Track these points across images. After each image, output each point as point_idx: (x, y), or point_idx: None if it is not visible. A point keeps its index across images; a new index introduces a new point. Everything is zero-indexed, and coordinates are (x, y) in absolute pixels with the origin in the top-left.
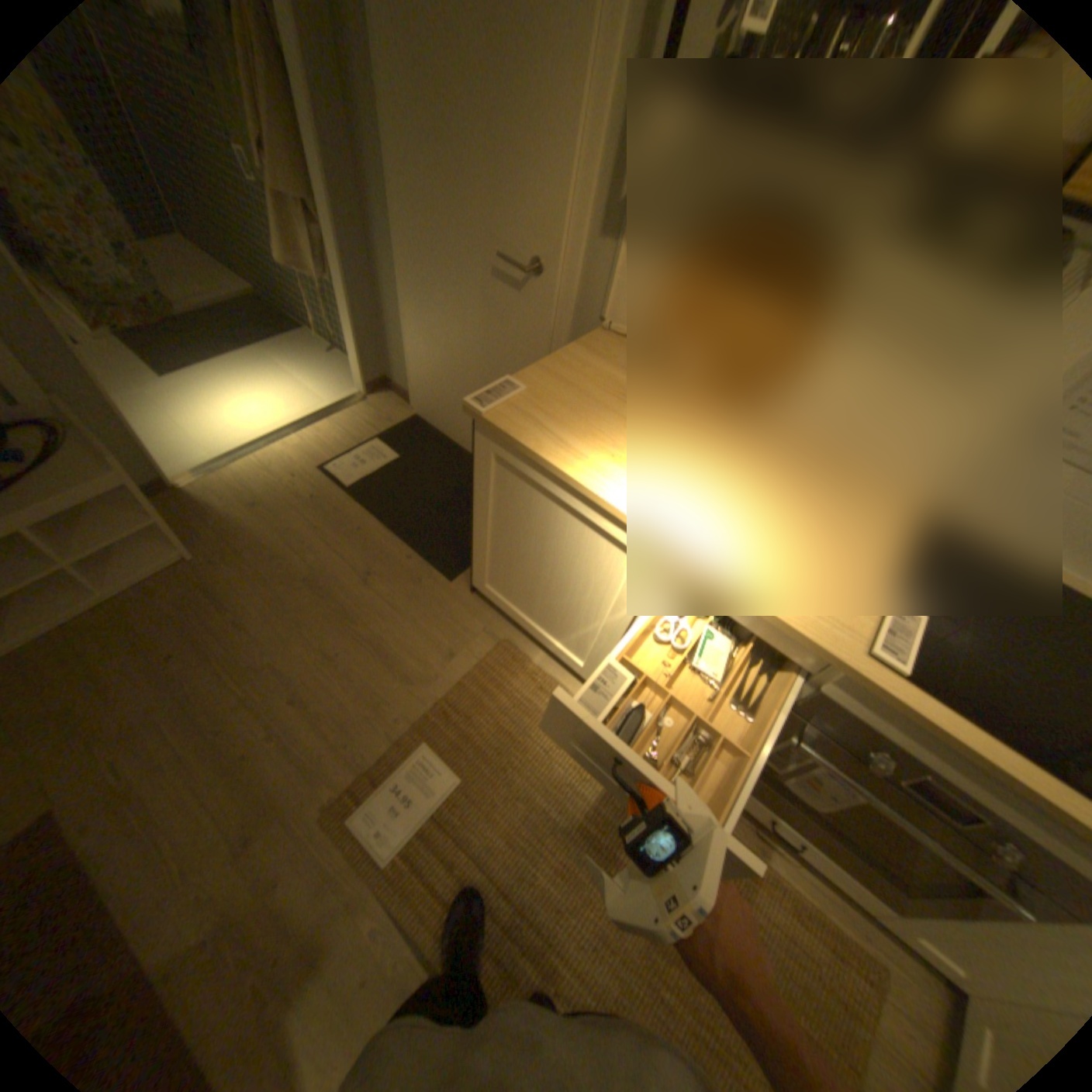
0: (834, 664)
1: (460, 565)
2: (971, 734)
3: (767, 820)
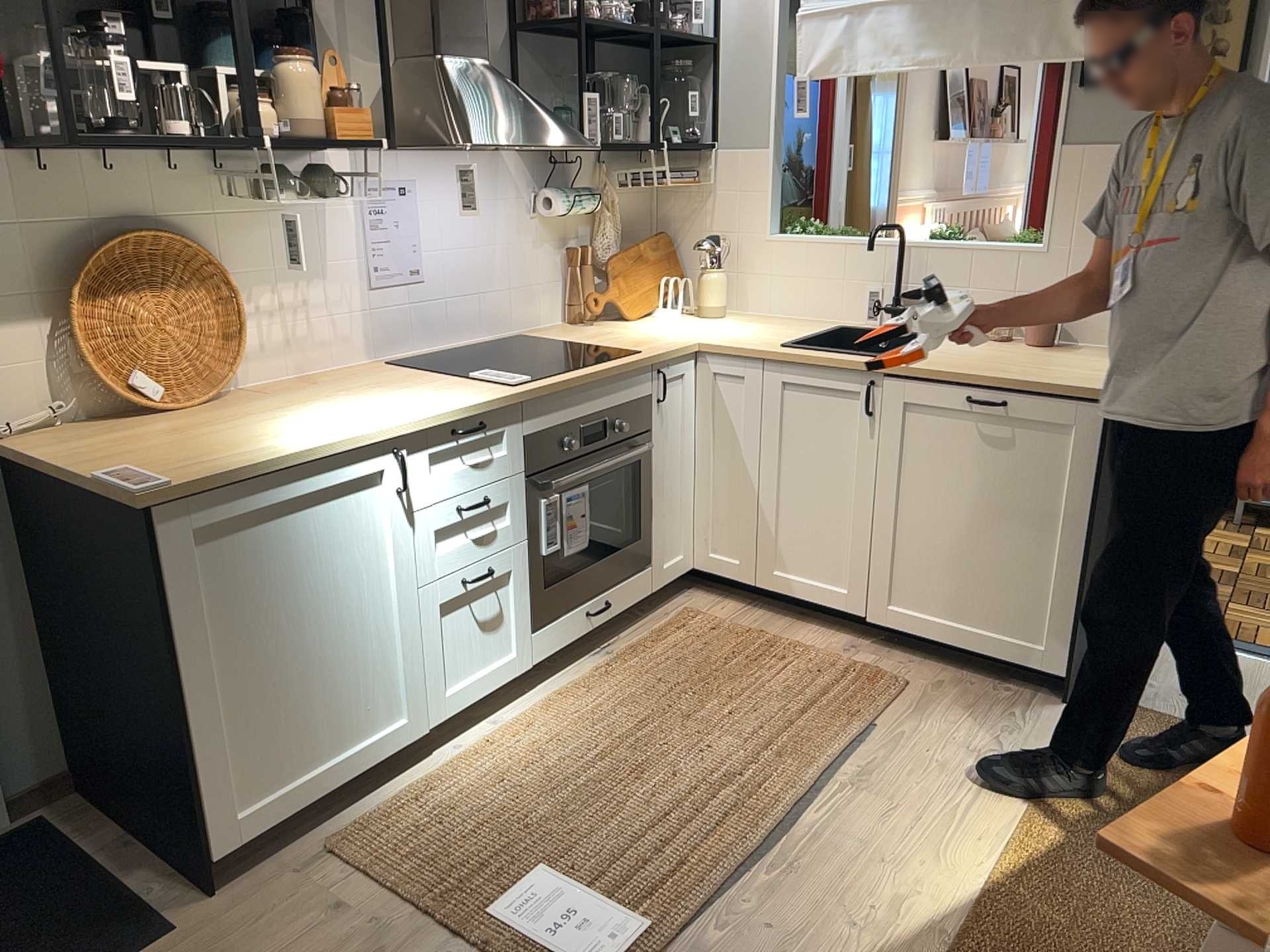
0: (514, 404)
1: (139, 921)
2: (565, 375)
3: (585, 622)
